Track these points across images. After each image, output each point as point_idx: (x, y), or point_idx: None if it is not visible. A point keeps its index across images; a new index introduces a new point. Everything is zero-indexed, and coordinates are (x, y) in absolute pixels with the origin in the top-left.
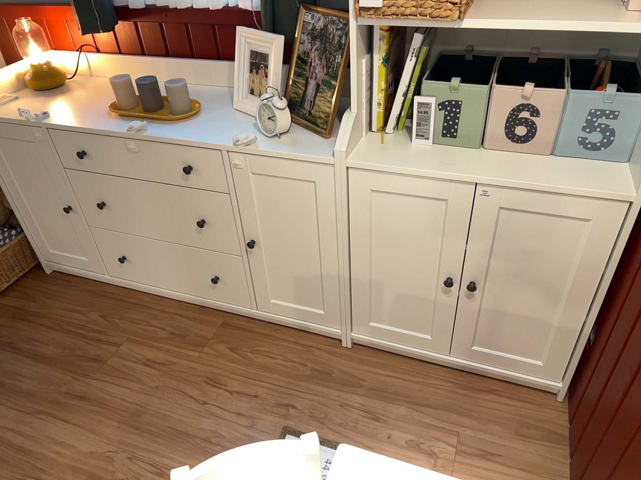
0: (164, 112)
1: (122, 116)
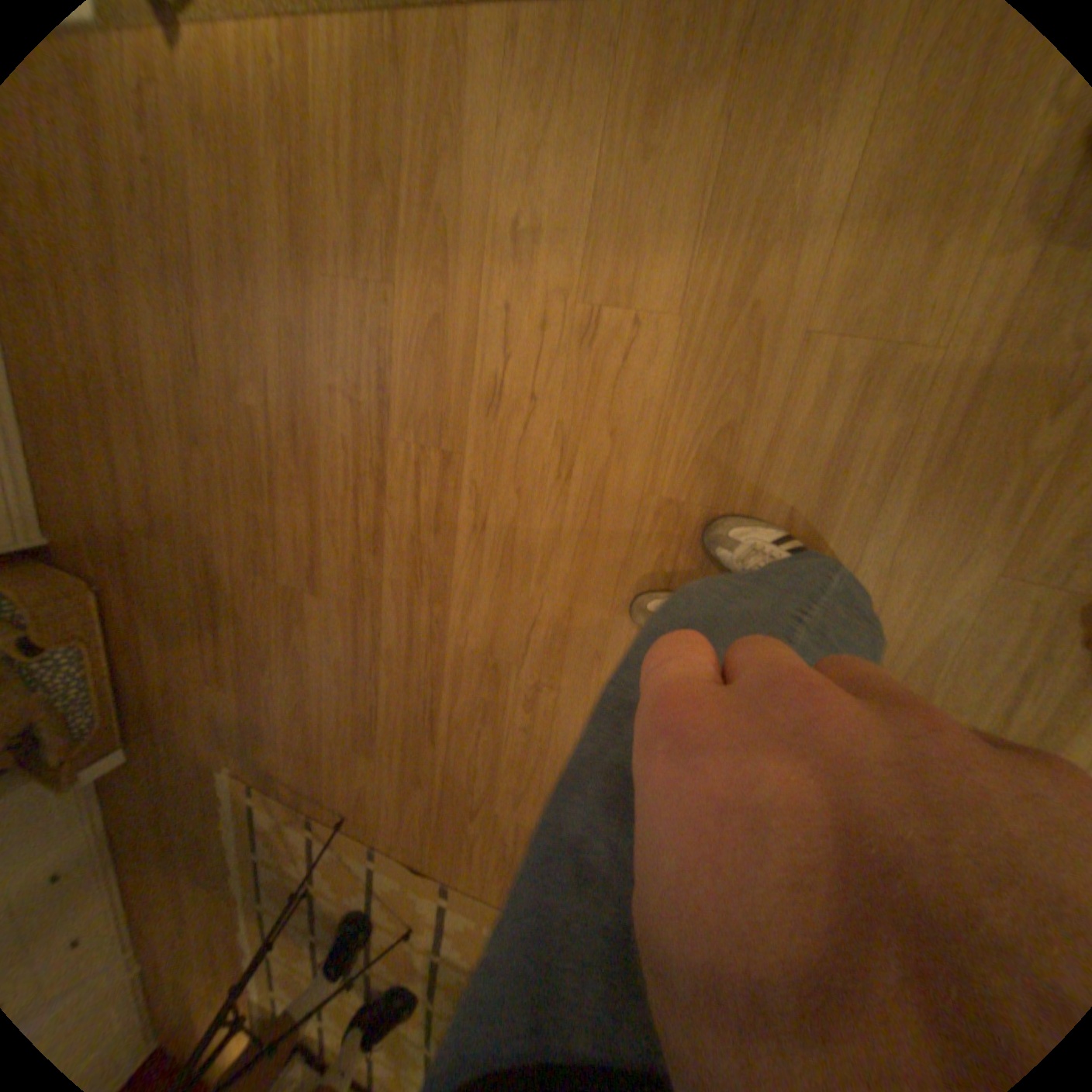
0: None
1: None
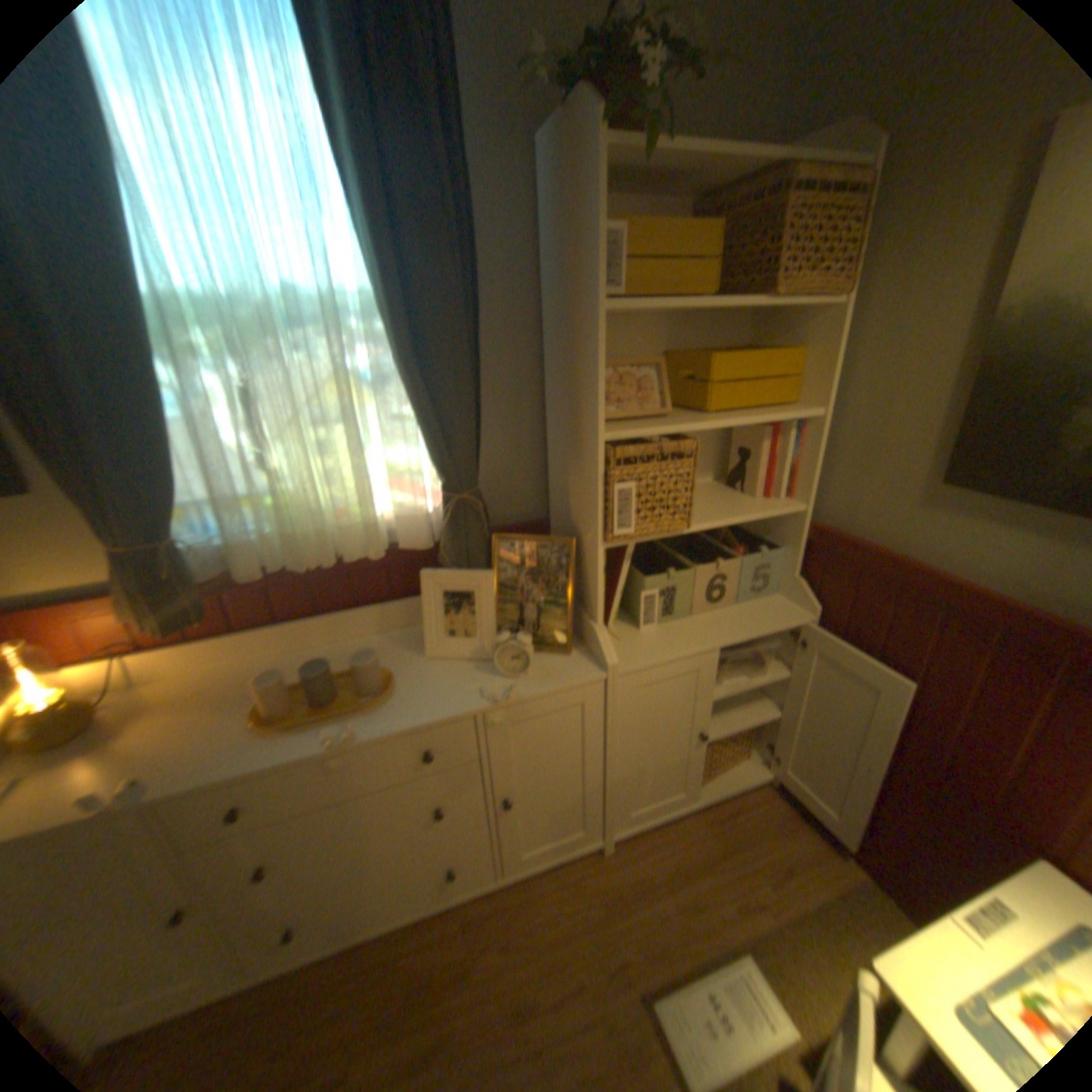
0: (336, 697)
1: (279, 731)
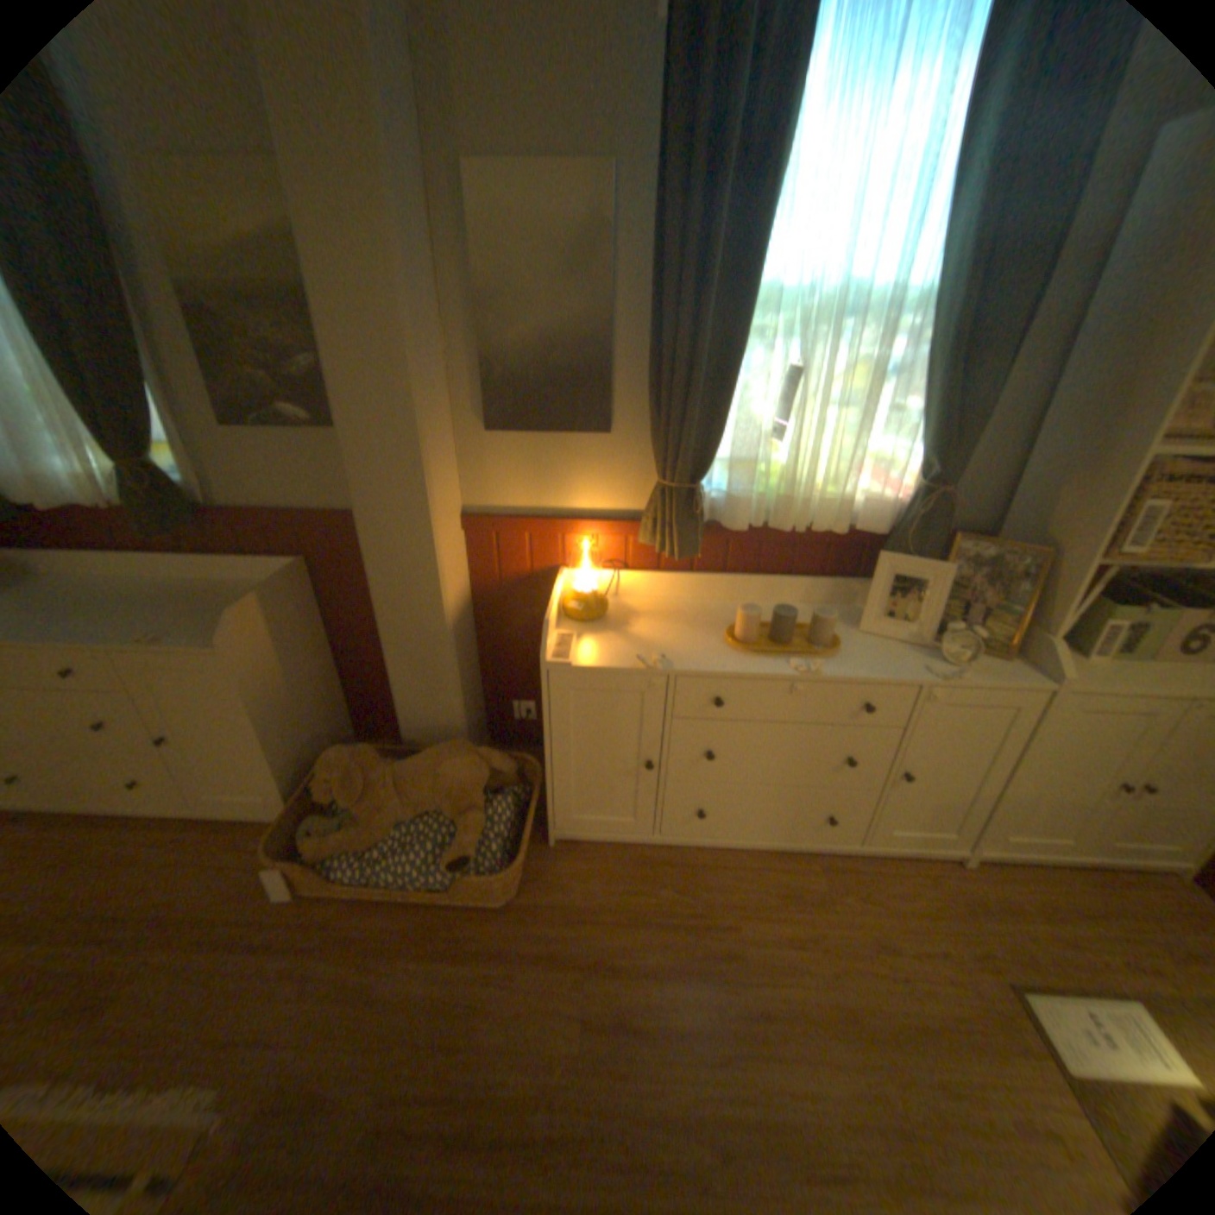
0: (793, 638)
1: (758, 649)
